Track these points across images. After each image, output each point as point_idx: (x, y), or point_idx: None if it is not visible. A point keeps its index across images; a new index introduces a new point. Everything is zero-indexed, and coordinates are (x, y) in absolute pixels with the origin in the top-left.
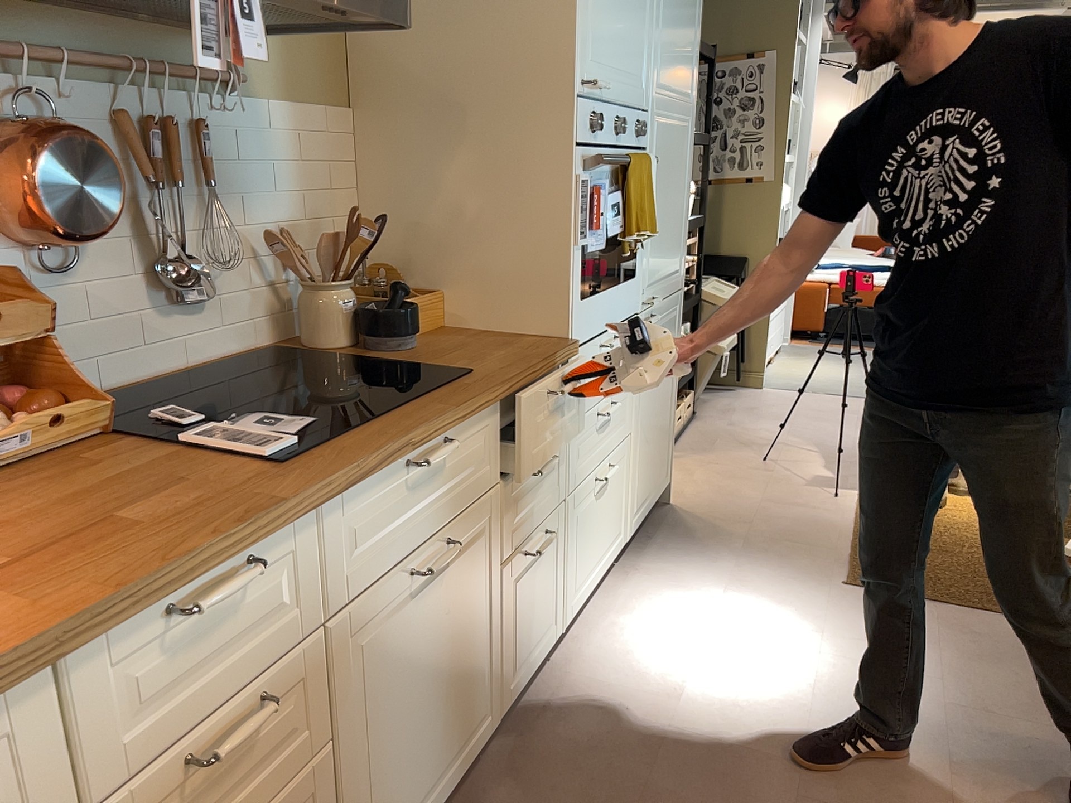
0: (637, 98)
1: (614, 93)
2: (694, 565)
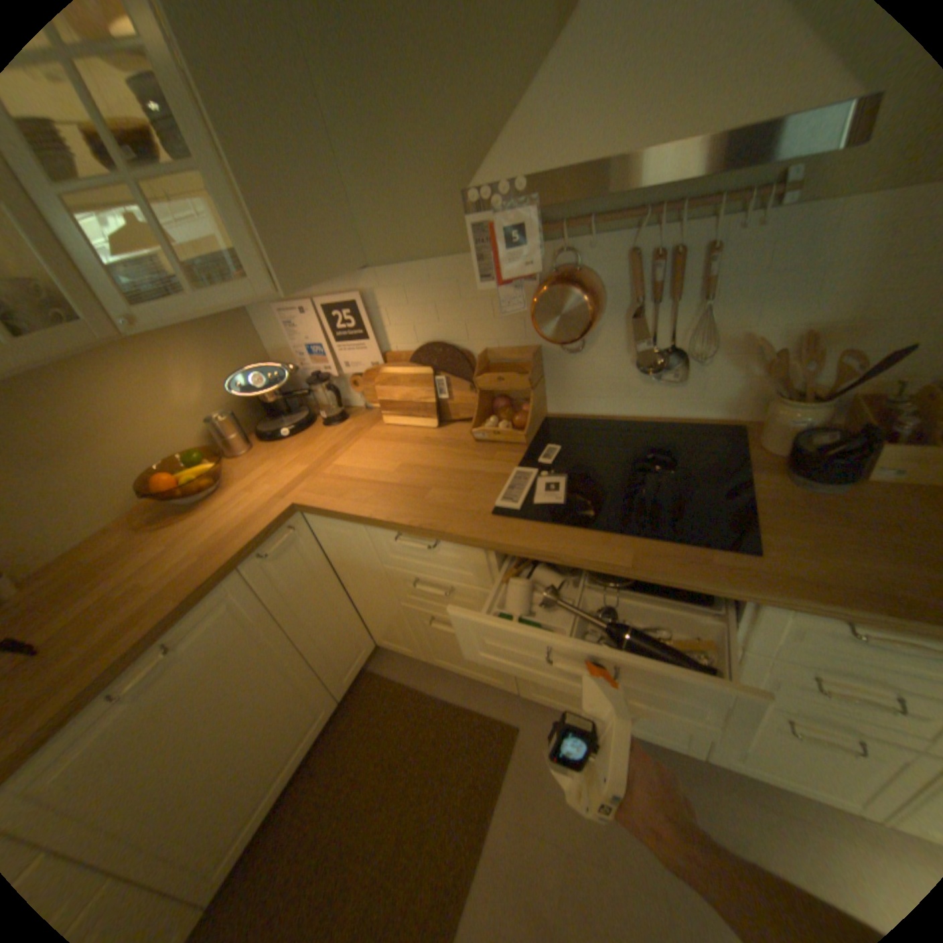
0: None
1: None
2: None
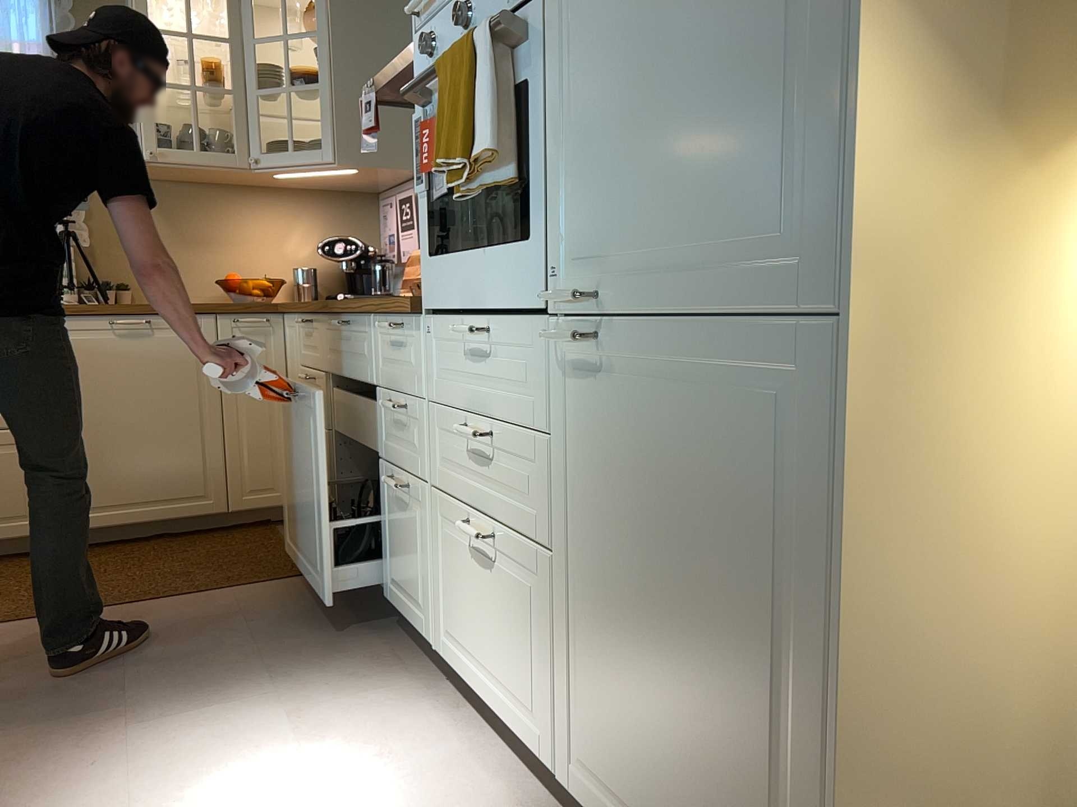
0: None
1: None
2: None
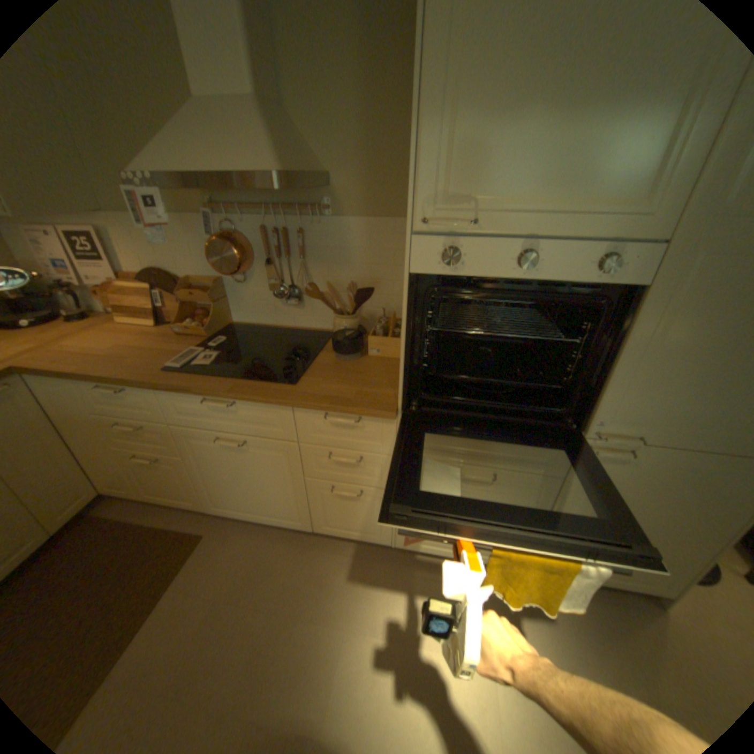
0: (611, 224)
1: (517, 222)
2: (561, 644)
